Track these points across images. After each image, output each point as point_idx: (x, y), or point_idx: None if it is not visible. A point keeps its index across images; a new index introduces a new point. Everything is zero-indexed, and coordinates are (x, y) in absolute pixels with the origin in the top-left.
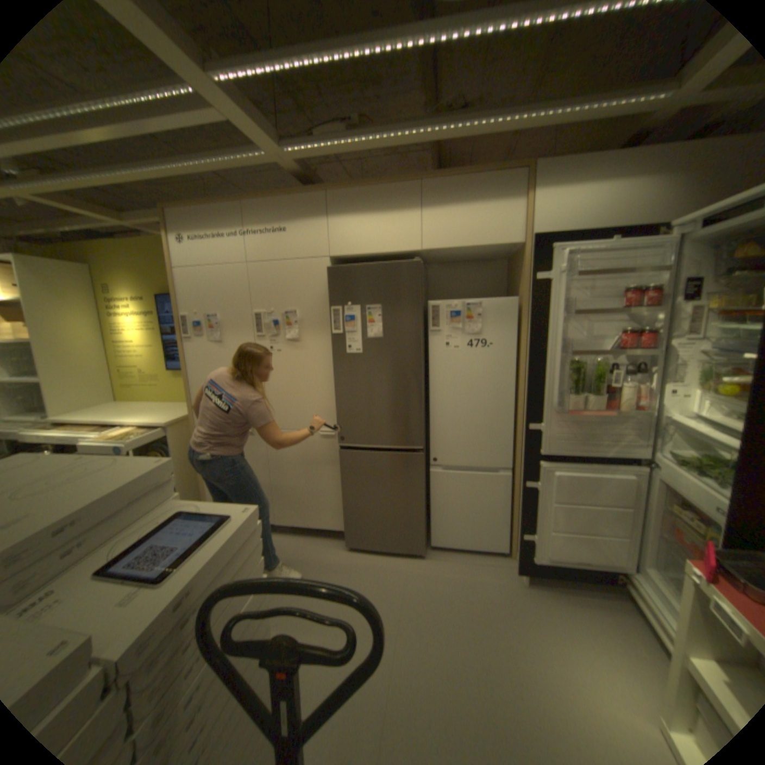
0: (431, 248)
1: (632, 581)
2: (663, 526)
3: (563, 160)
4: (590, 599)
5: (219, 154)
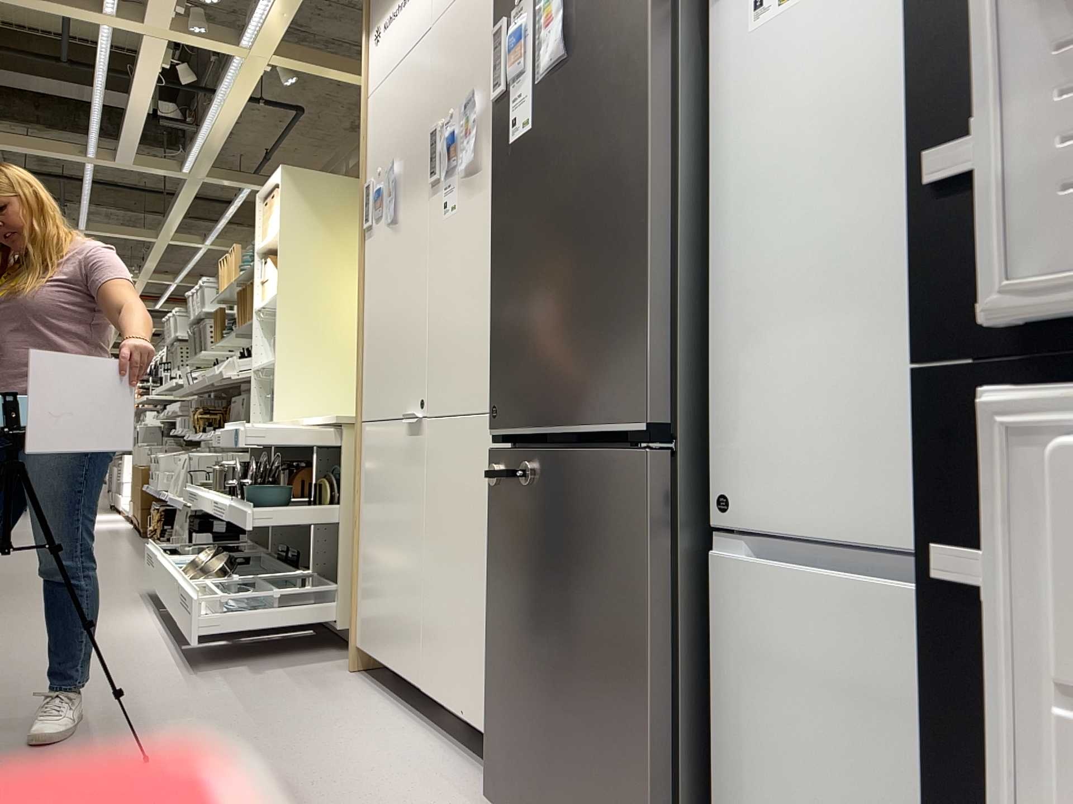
0: None
1: None
2: None
3: None
4: None
5: None
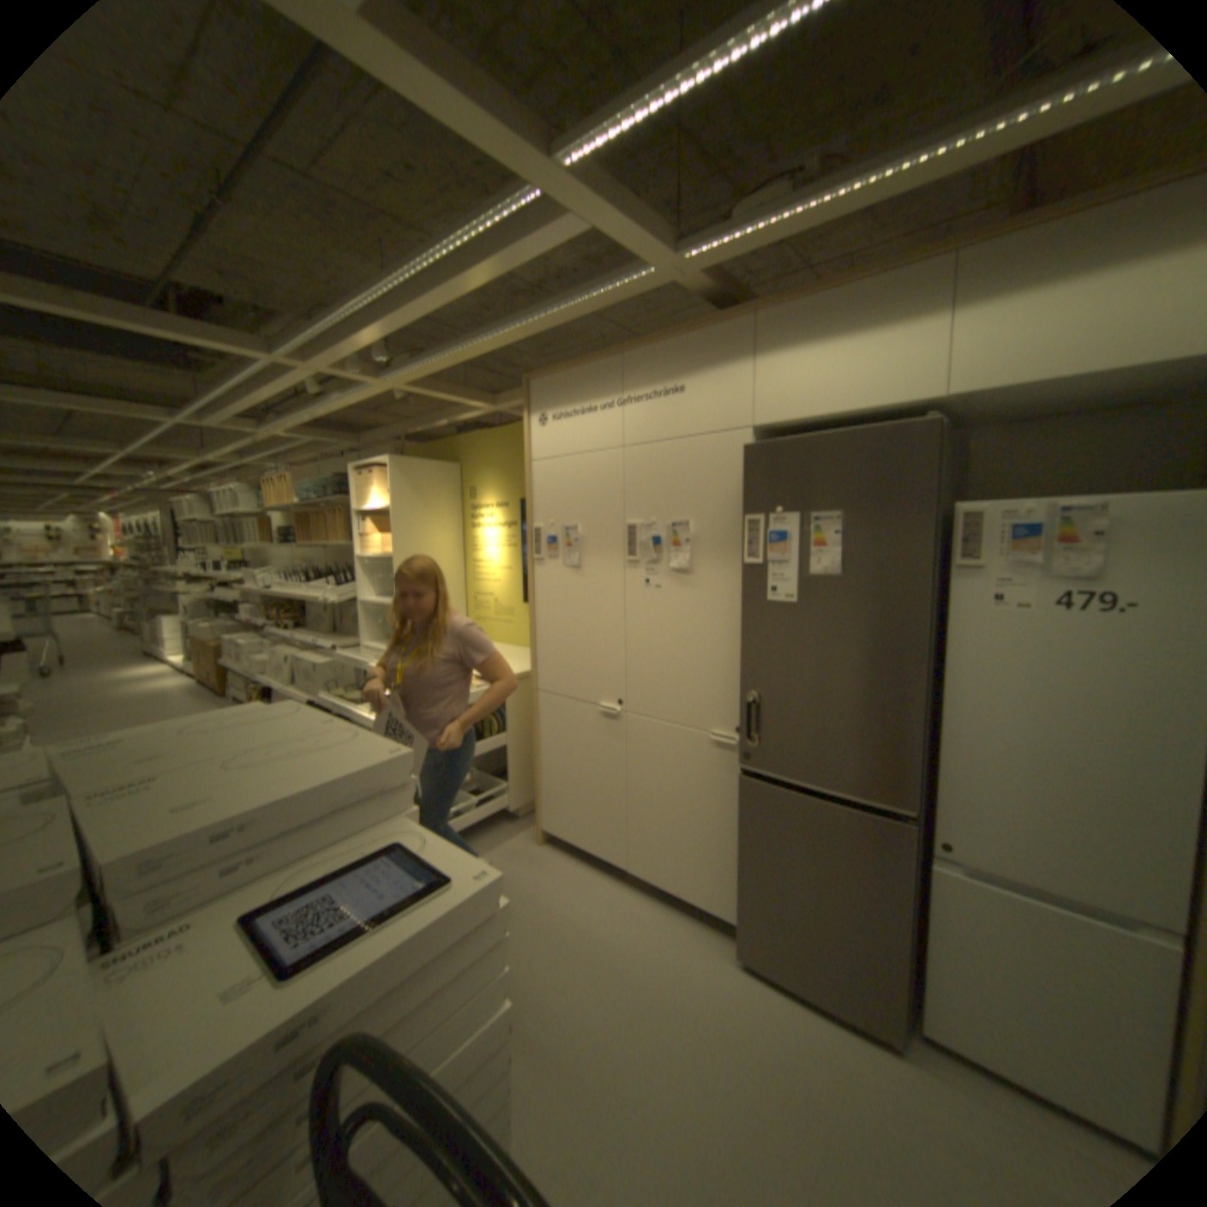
0: (972, 389)
1: None
2: None
3: None
4: None
5: (591, 288)
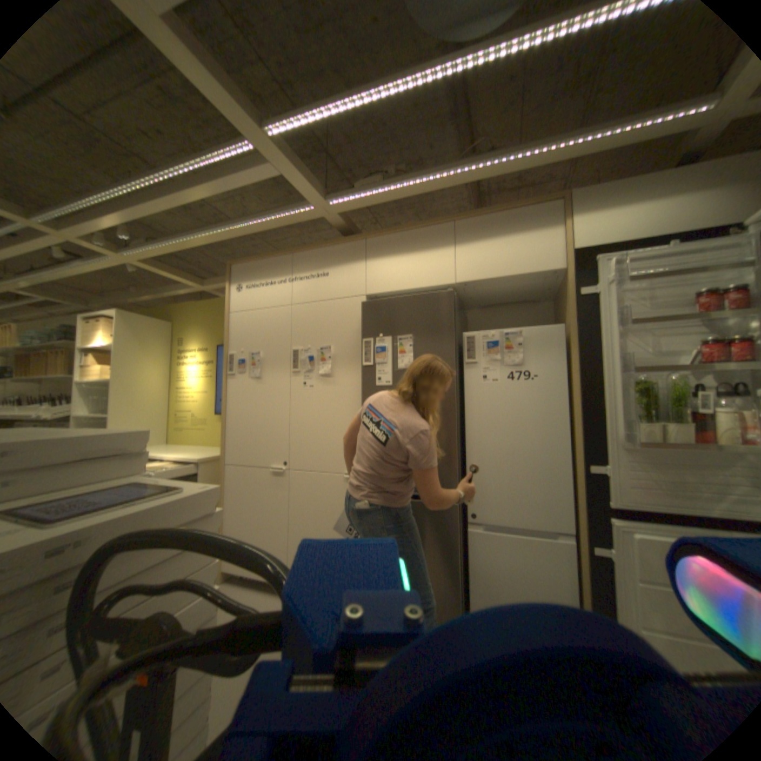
0: (464, 280)
1: None
2: None
3: (598, 187)
4: None
5: (275, 213)
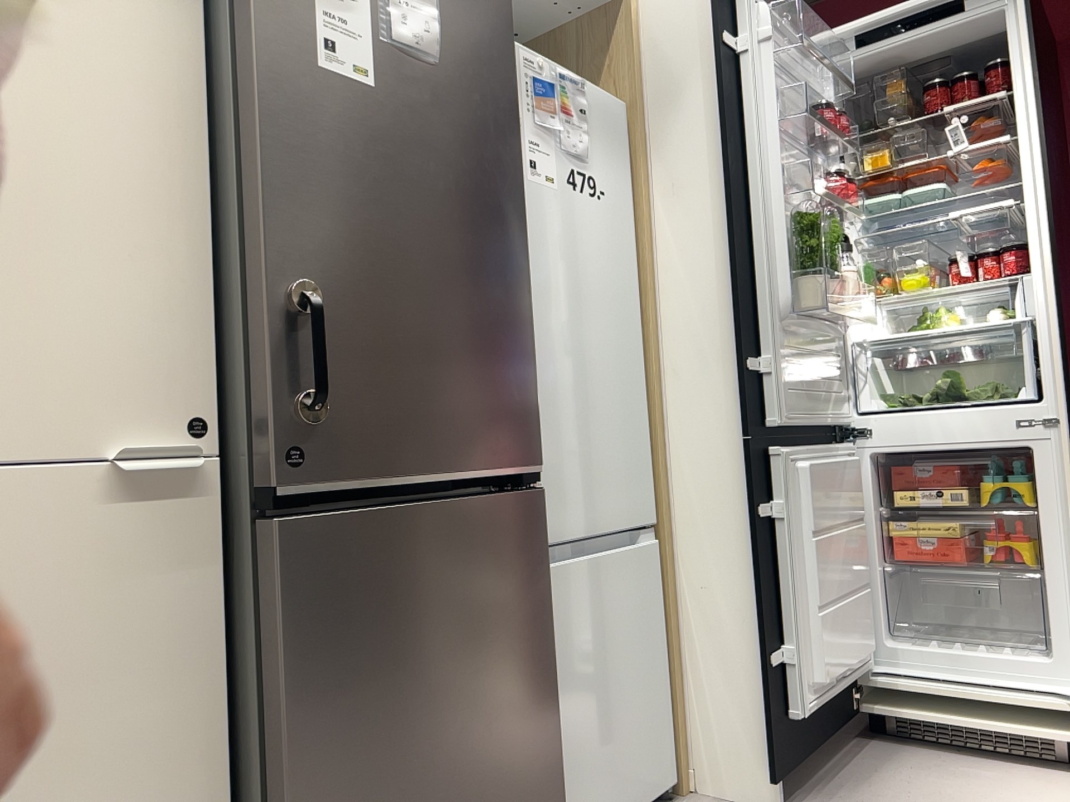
0: None
1: (872, 681)
2: (882, 542)
3: None
4: (845, 762)
5: None
